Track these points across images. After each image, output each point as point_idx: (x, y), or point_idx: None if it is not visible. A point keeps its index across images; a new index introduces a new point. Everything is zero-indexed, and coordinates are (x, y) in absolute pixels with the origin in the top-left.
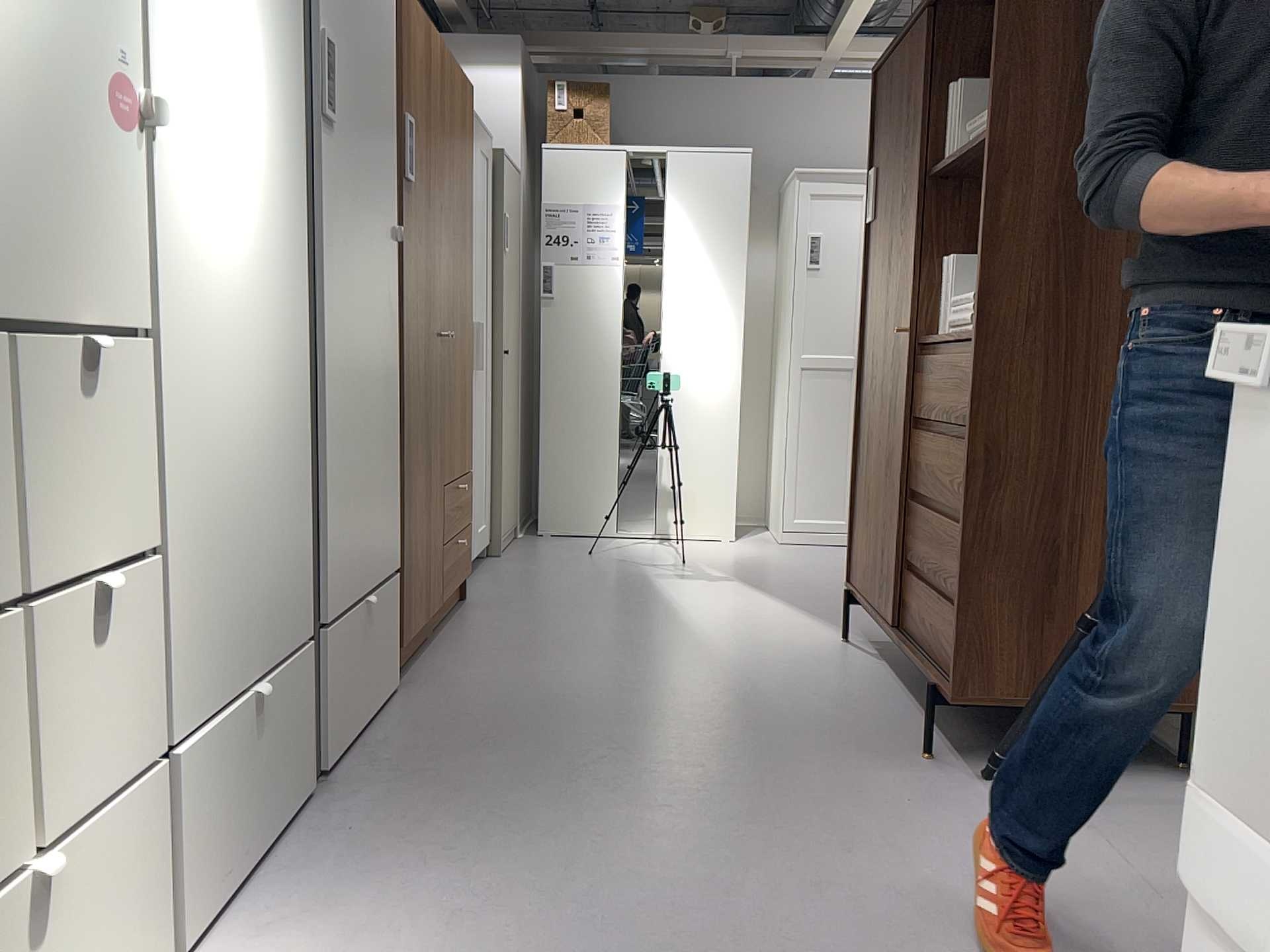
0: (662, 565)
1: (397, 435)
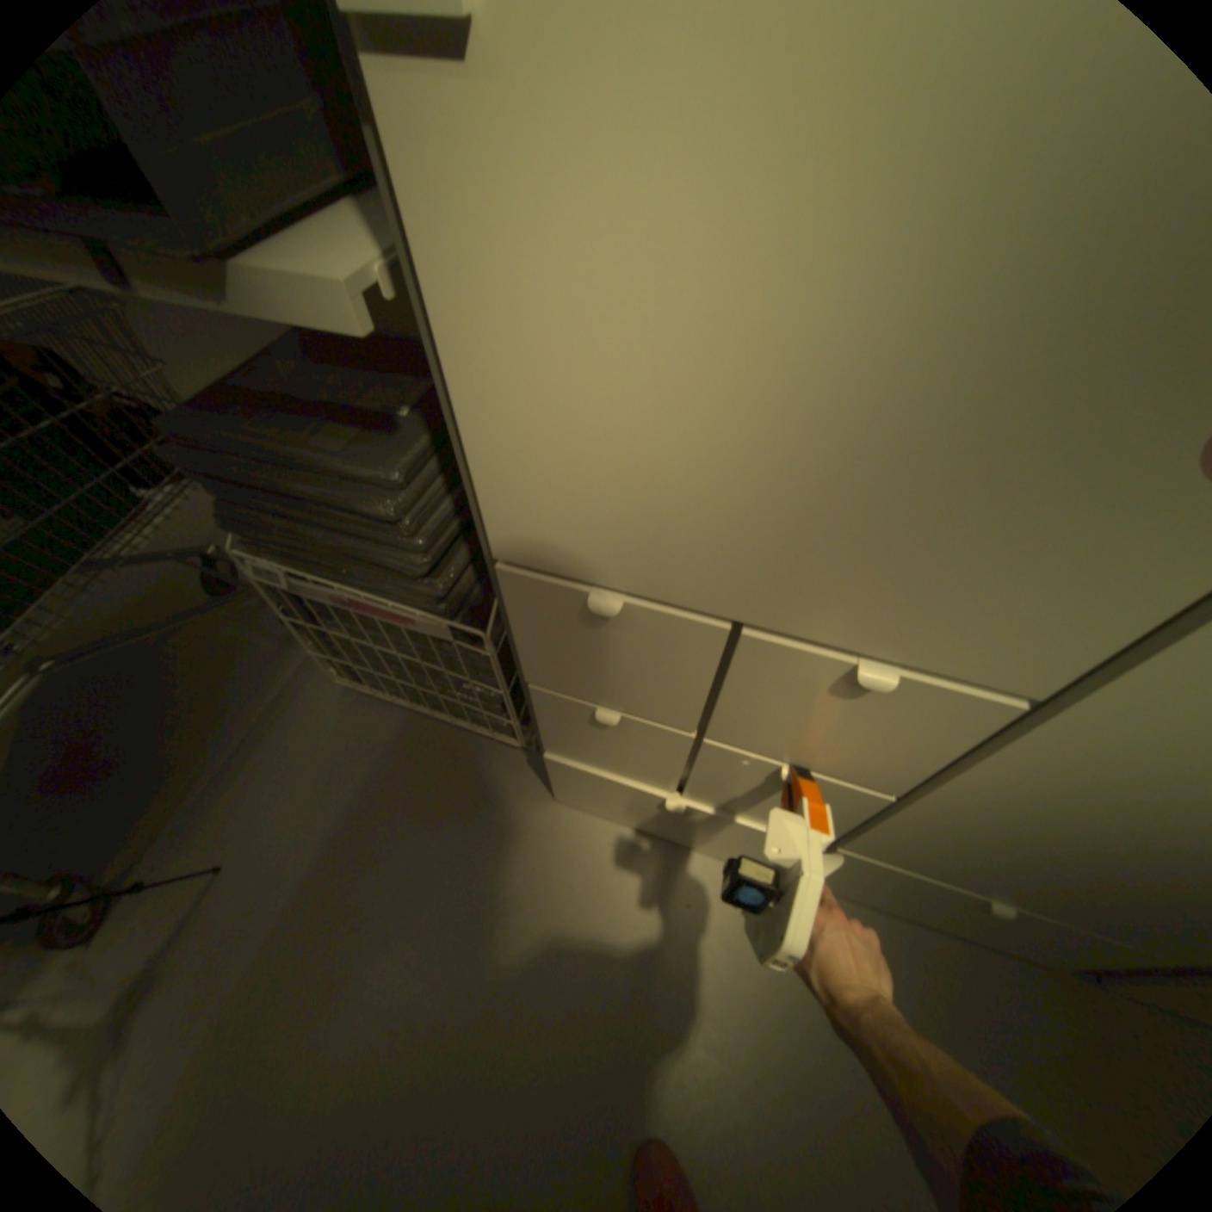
0: None
1: None
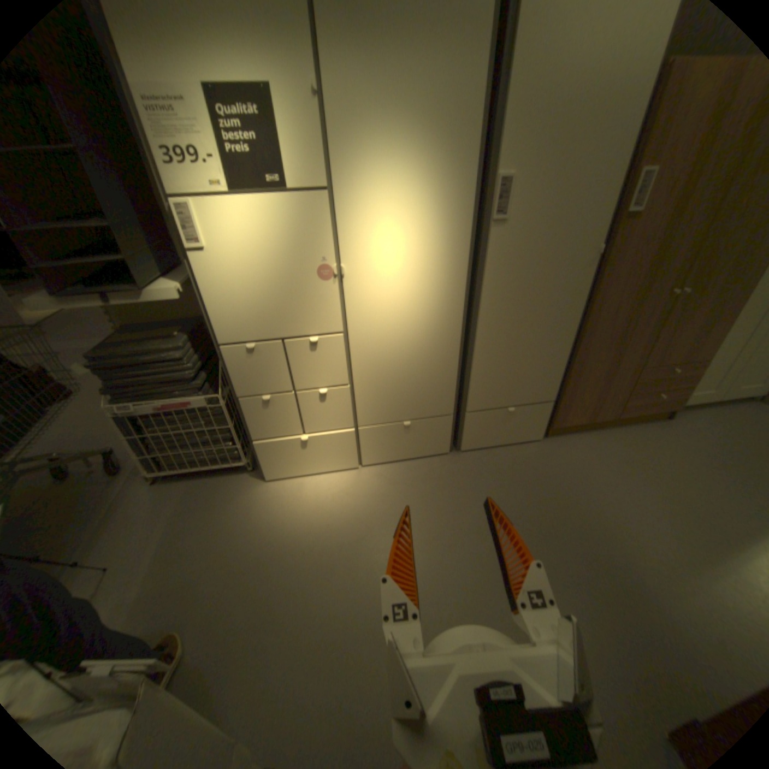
0: None
1: (579, 347)
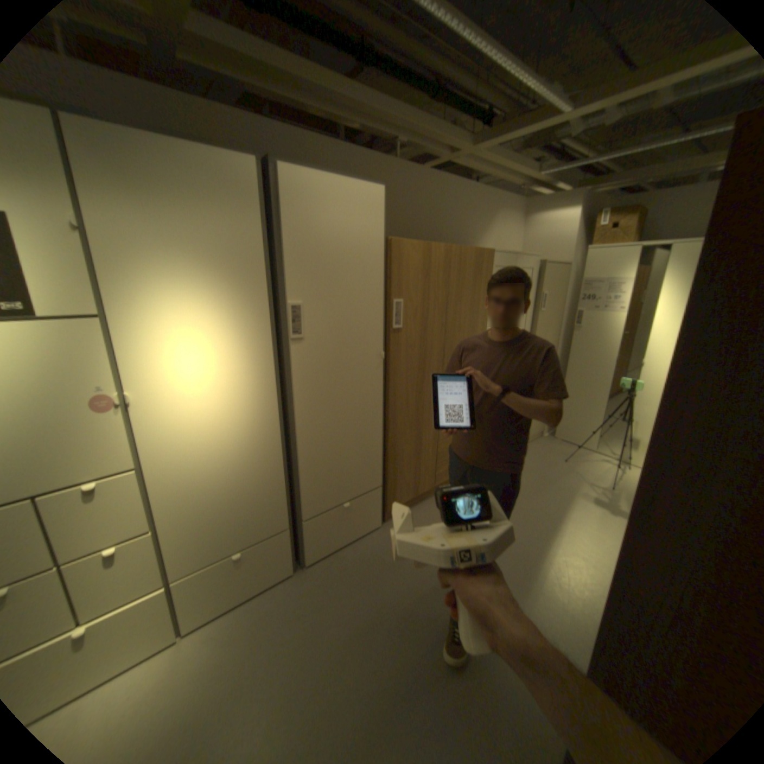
0: (598, 485)
1: (388, 434)
